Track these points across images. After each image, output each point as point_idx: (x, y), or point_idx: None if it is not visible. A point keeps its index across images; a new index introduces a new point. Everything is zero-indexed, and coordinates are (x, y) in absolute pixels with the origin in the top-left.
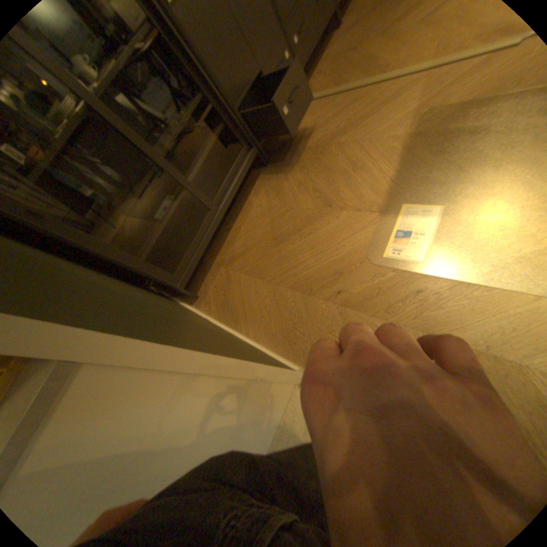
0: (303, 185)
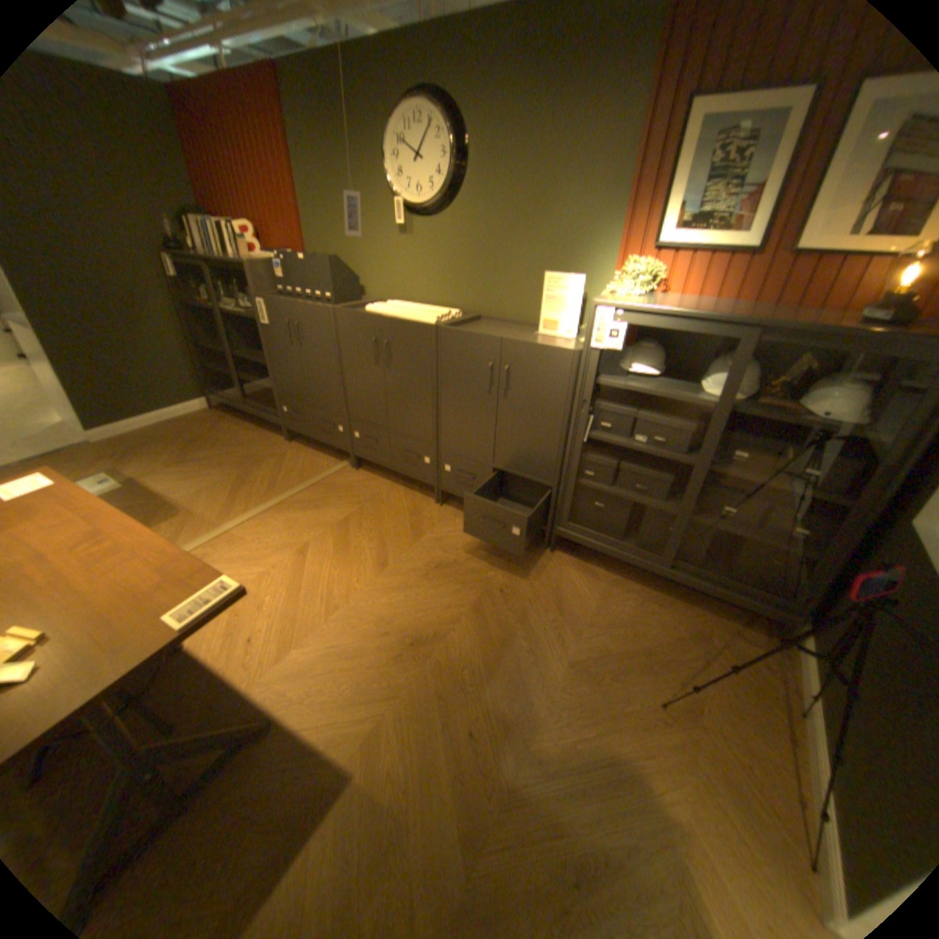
0: (223, 454)
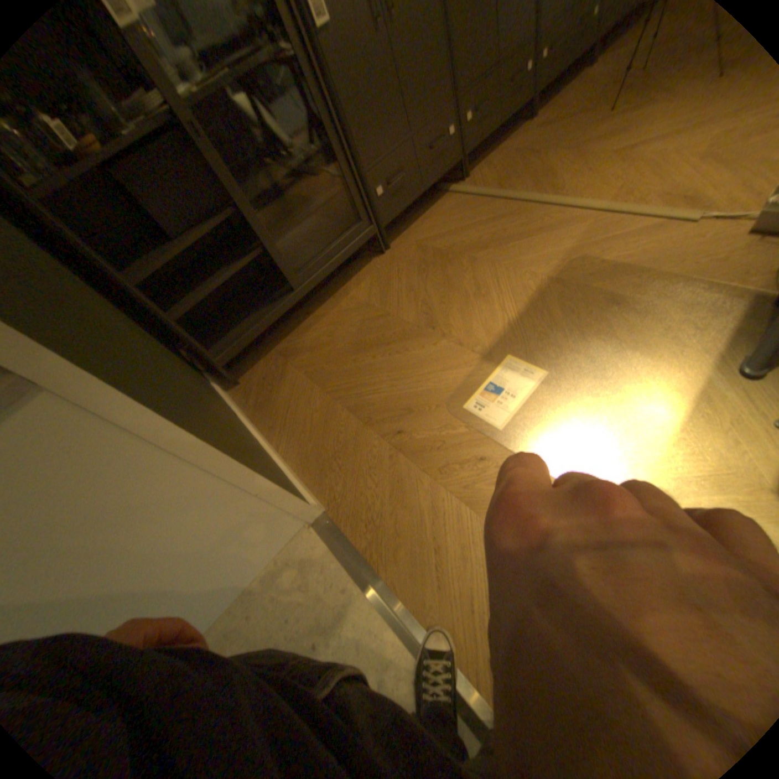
0: (413, 292)
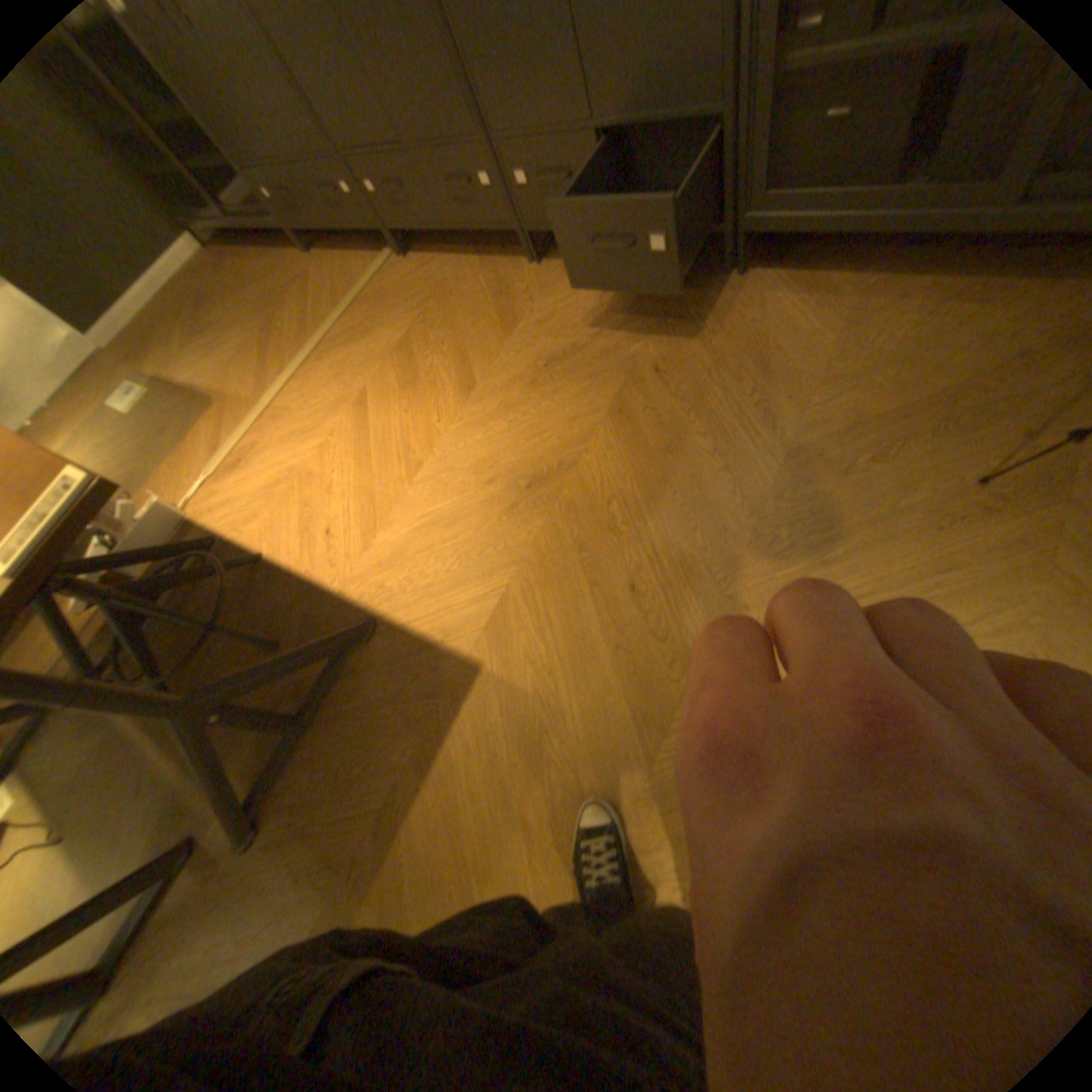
0: (237, 305)
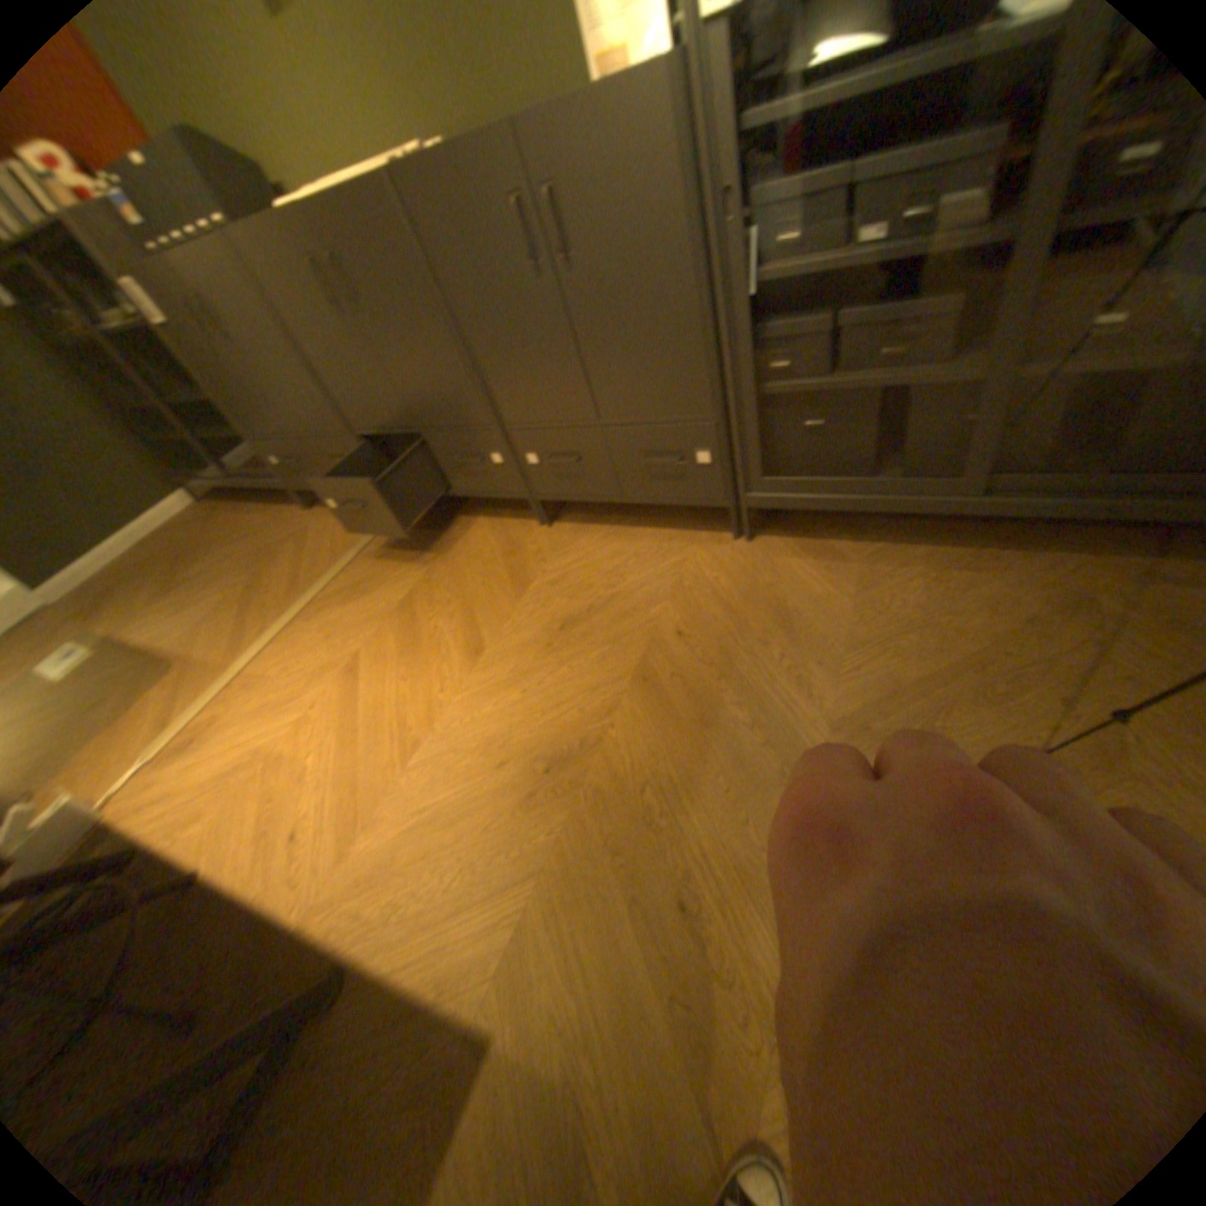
0: (221, 561)
